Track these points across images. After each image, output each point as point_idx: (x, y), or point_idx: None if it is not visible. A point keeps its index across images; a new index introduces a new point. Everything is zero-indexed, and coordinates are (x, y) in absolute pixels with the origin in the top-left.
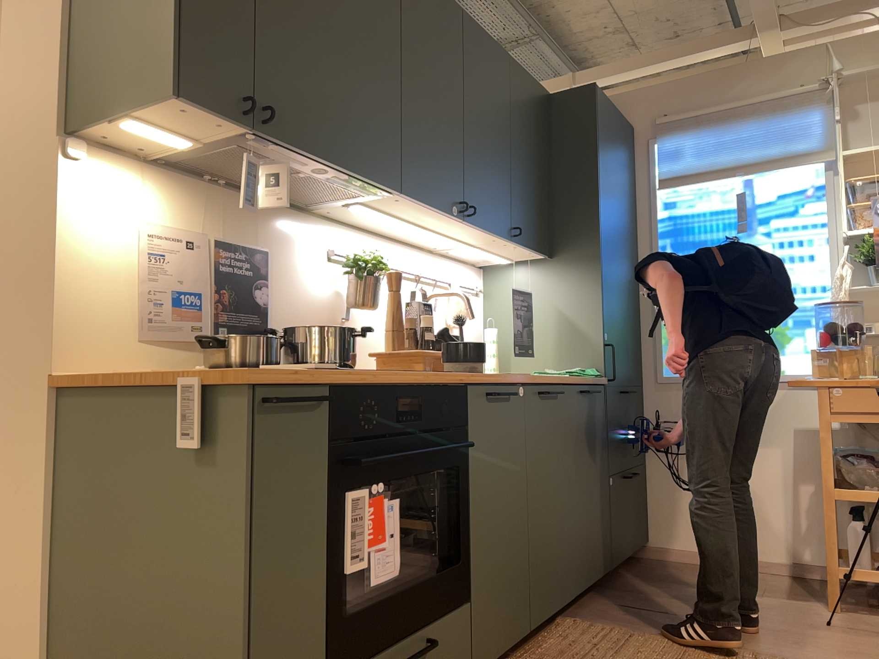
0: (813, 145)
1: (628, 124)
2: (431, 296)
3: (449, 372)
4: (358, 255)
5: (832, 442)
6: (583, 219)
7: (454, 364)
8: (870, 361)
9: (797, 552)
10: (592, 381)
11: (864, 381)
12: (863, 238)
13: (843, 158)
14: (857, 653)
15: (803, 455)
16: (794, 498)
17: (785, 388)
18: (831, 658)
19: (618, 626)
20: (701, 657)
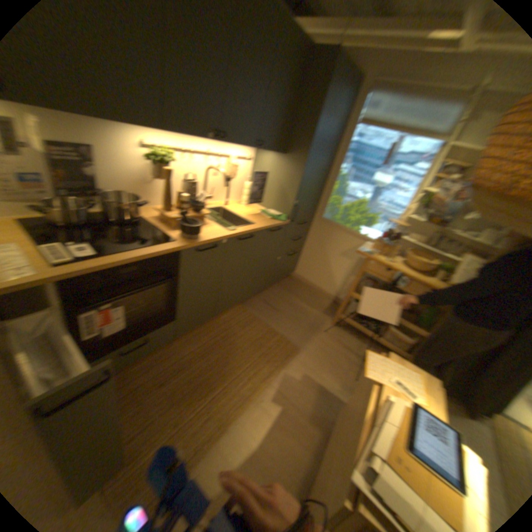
0: (444, 129)
1: (362, 72)
2: (208, 168)
3: (171, 242)
4: (153, 150)
5: (359, 279)
6: (303, 139)
7: (178, 234)
8: (393, 254)
9: (337, 295)
10: (277, 224)
11: (383, 264)
12: (433, 192)
13: (452, 145)
14: (321, 350)
15: (356, 267)
16: (345, 279)
17: (363, 241)
18: (311, 350)
19: (253, 313)
20: (267, 339)
